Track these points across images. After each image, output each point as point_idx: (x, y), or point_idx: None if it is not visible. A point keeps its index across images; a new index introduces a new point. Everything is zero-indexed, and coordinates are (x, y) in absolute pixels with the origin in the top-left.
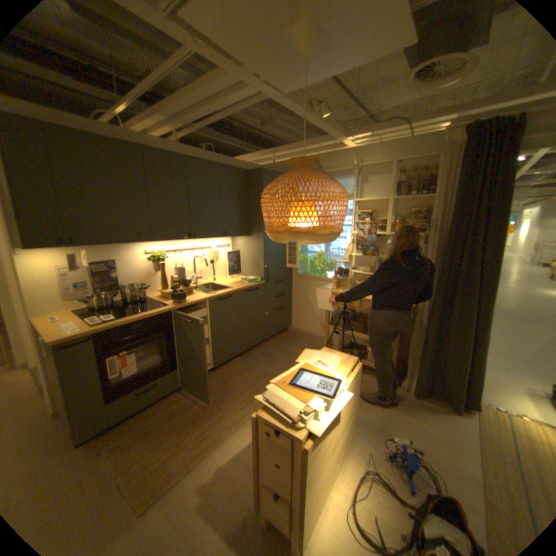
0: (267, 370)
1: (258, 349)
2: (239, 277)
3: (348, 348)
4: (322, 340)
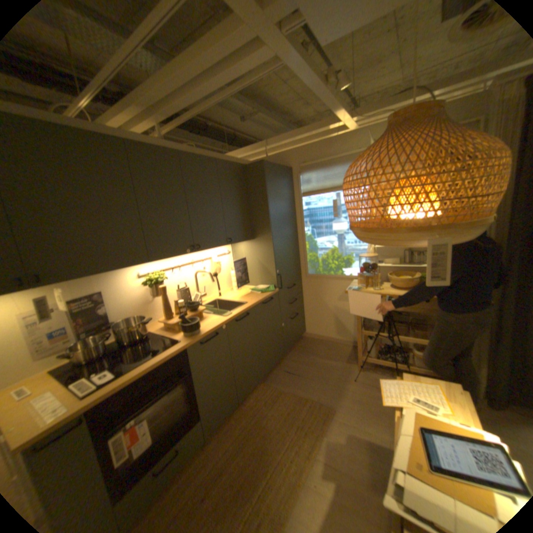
0: (301, 395)
1: (280, 367)
2: (247, 287)
3: (386, 353)
4: (346, 344)
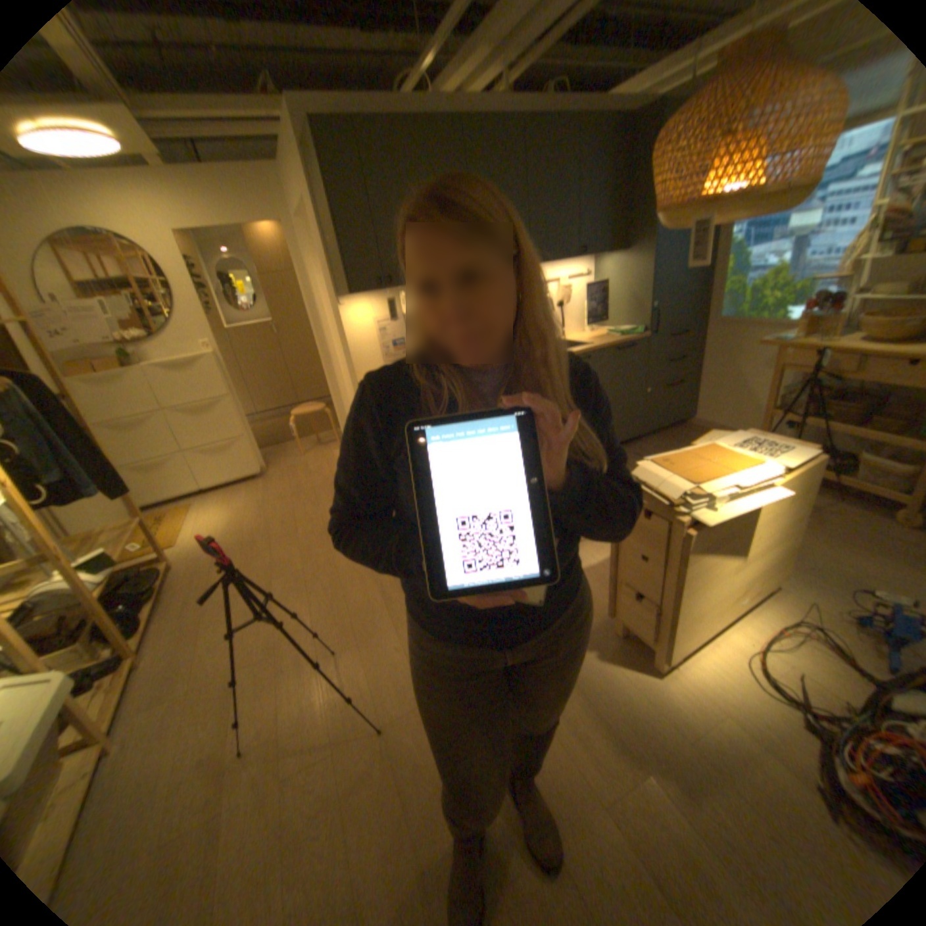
0: None
1: (630, 448)
2: (605, 329)
3: None
4: None
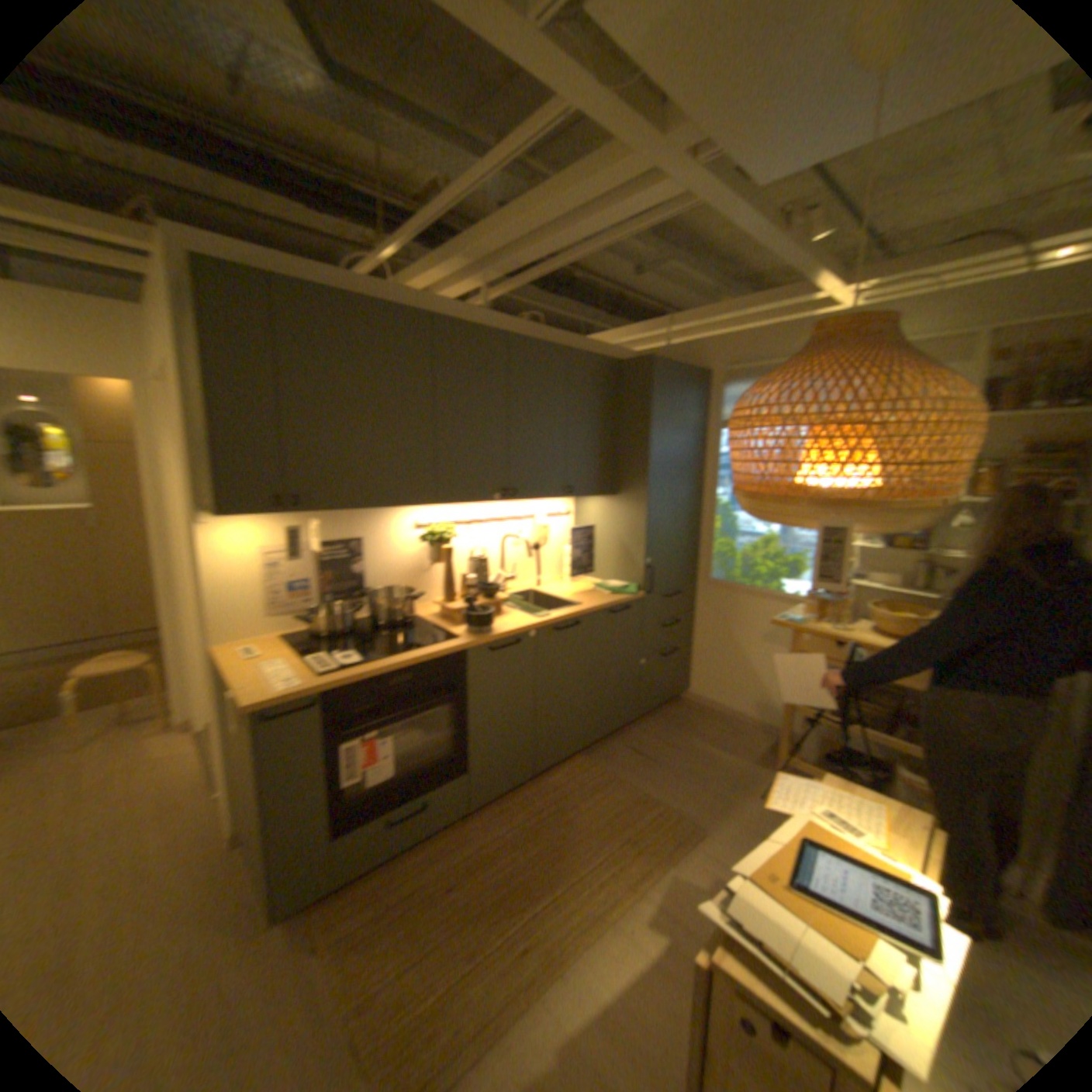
0: (648, 793)
1: (622, 739)
2: (587, 581)
3: (842, 762)
4: (765, 732)
